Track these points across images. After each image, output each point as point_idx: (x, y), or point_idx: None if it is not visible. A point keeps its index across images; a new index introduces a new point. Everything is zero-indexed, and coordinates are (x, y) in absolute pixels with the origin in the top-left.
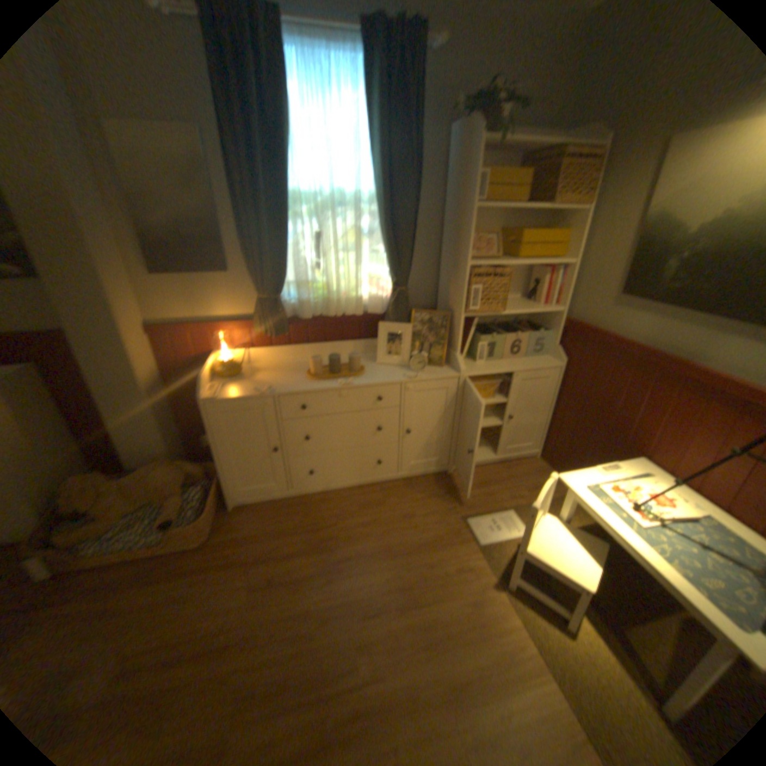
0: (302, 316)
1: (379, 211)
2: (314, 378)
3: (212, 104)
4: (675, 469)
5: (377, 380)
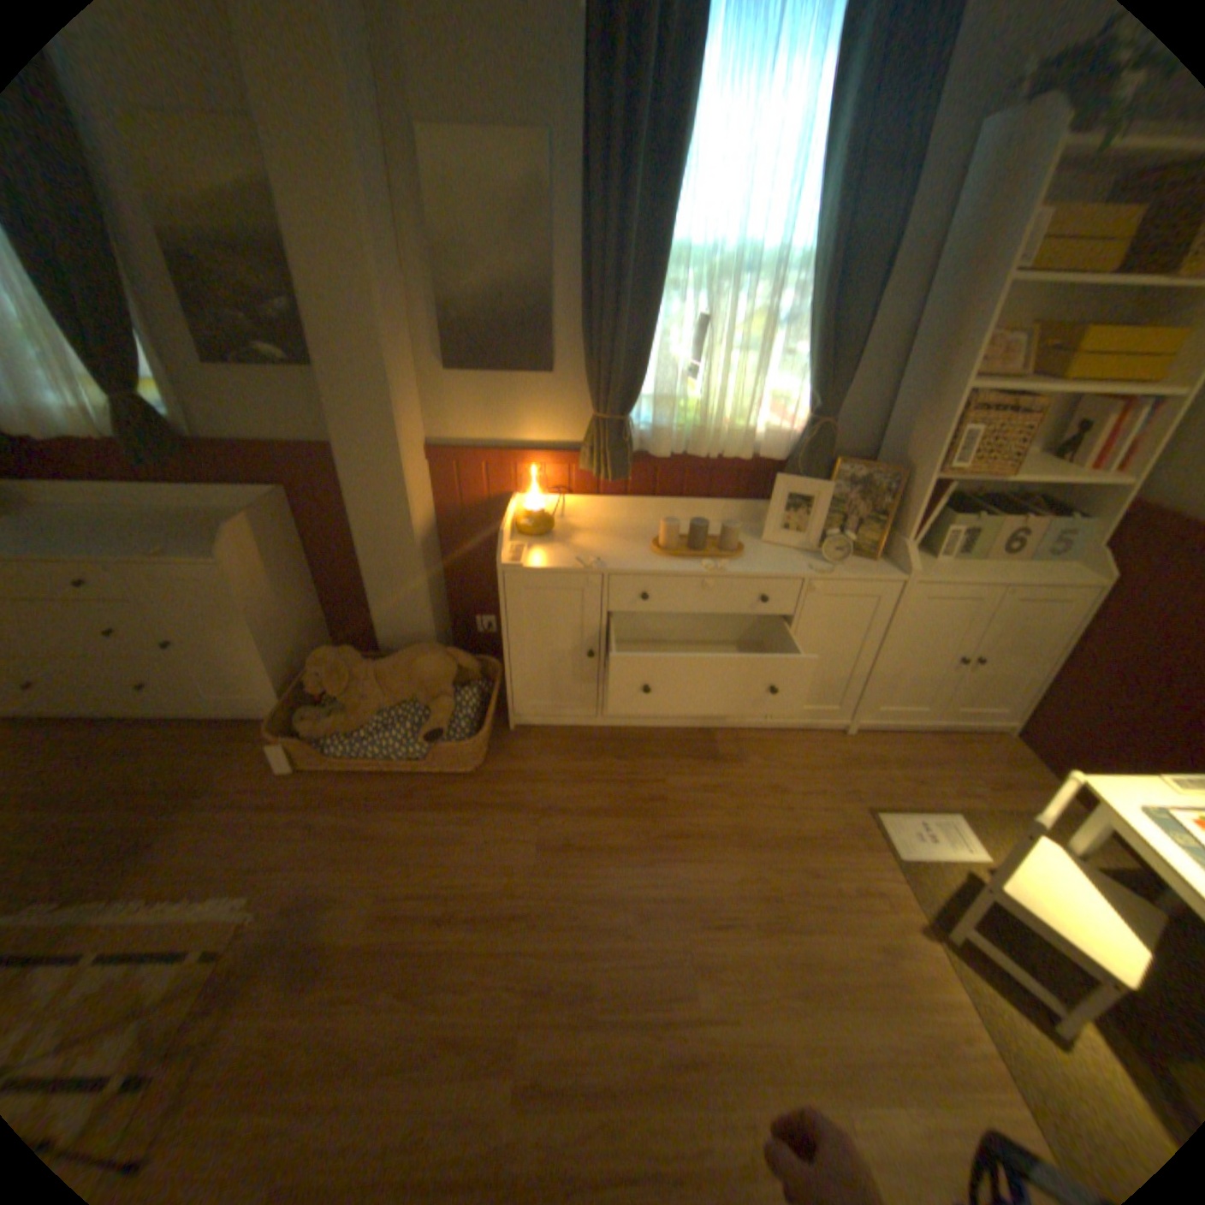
0: (656, 452)
1: (818, 282)
2: (667, 553)
3: (584, 93)
4: None
5: (765, 568)
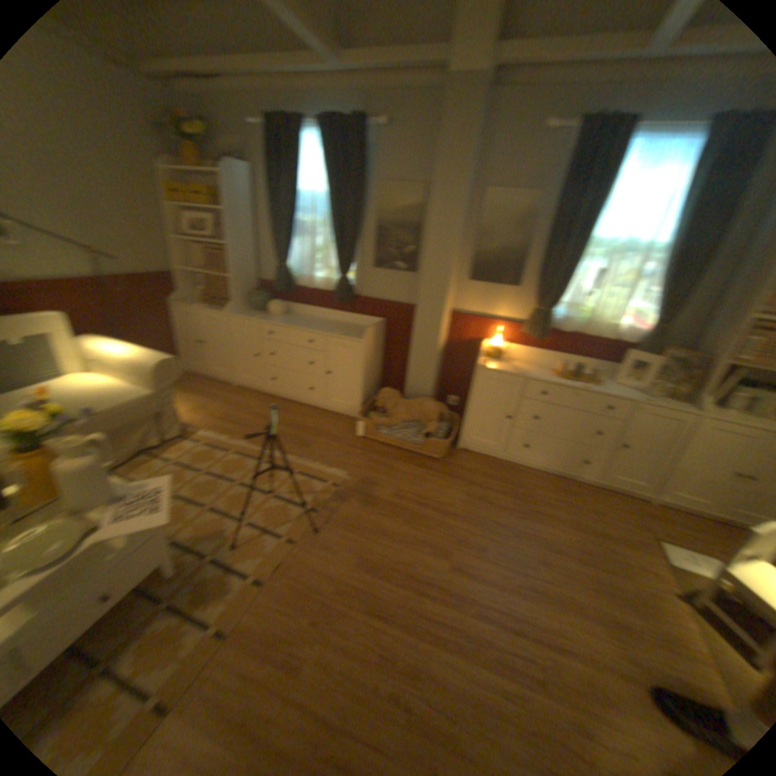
0: (564, 328)
1: (668, 259)
2: (560, 375)
3: (564, 179)
4: None
5: (614, 392)
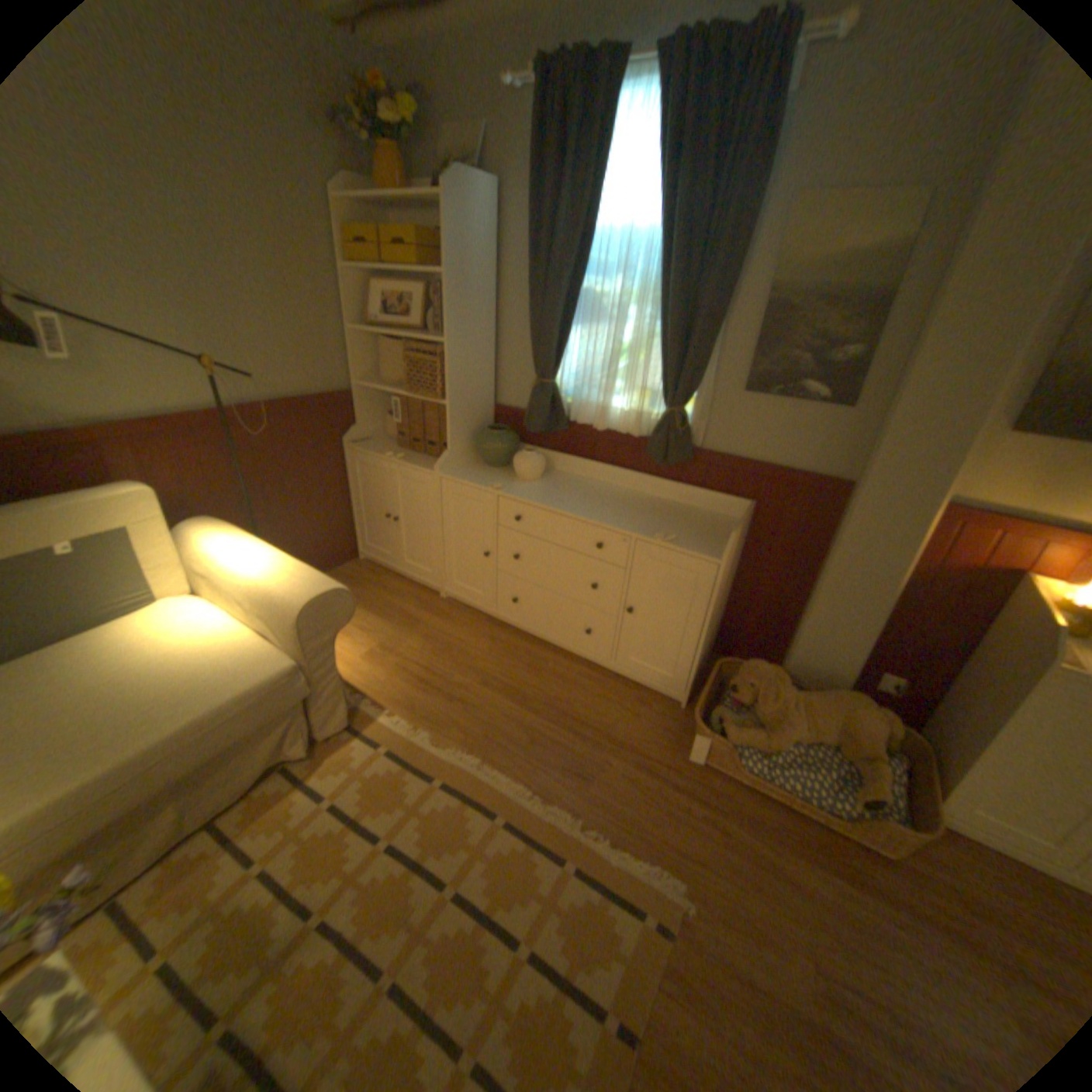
0: None
1: None
2: None
3: None
4: None
5: None
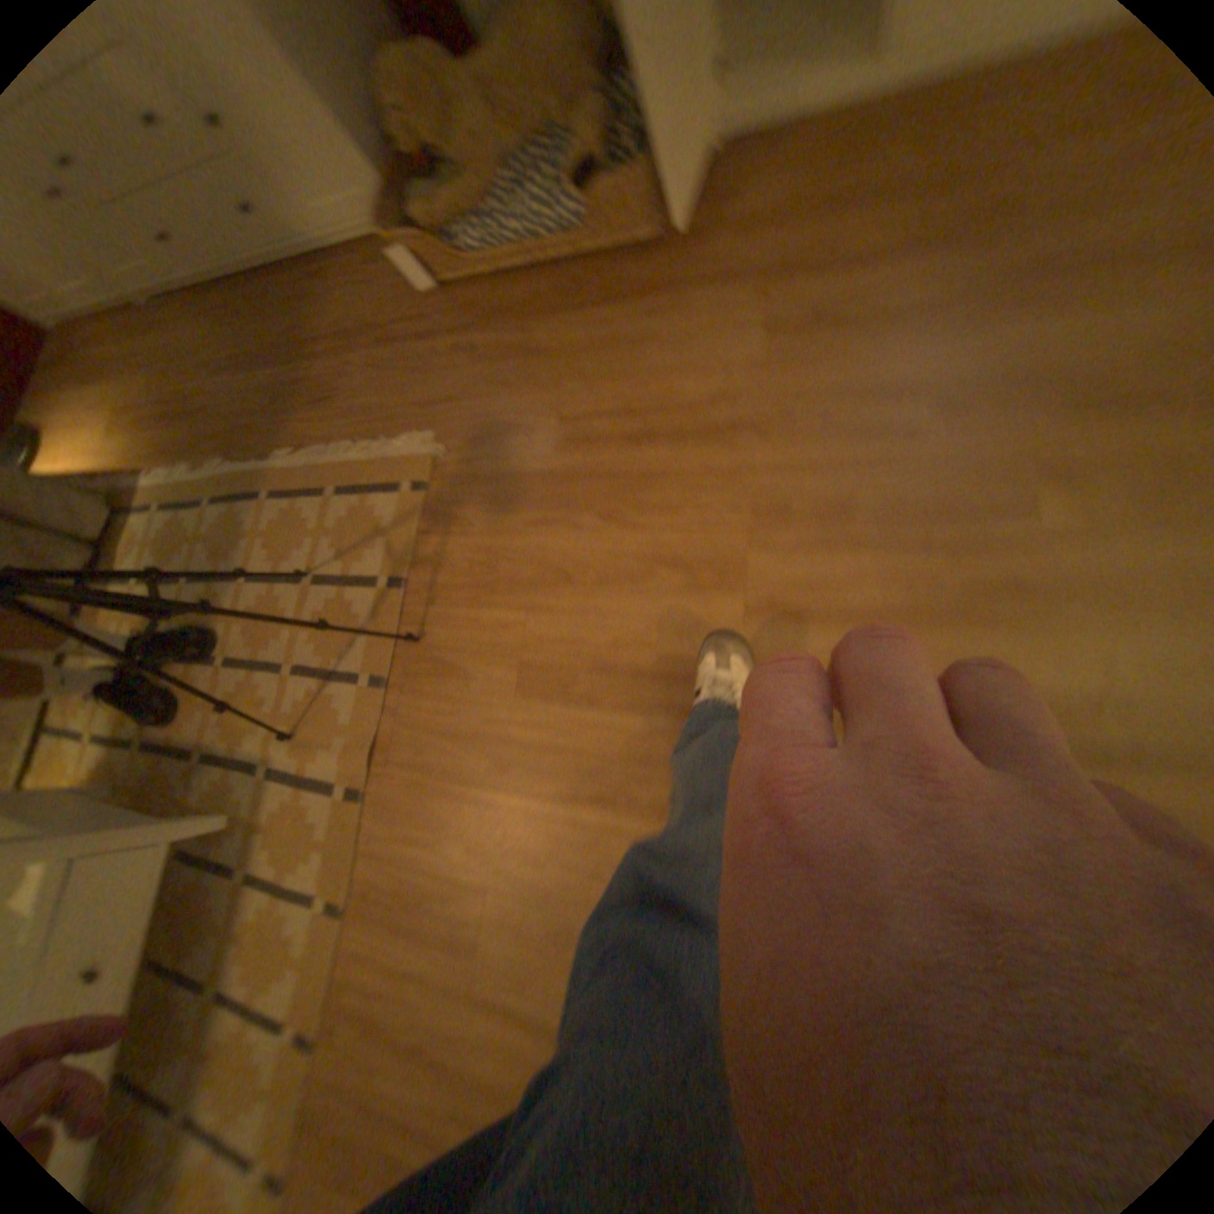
0: None
1: None
2: None
3: None
4: None
5: None
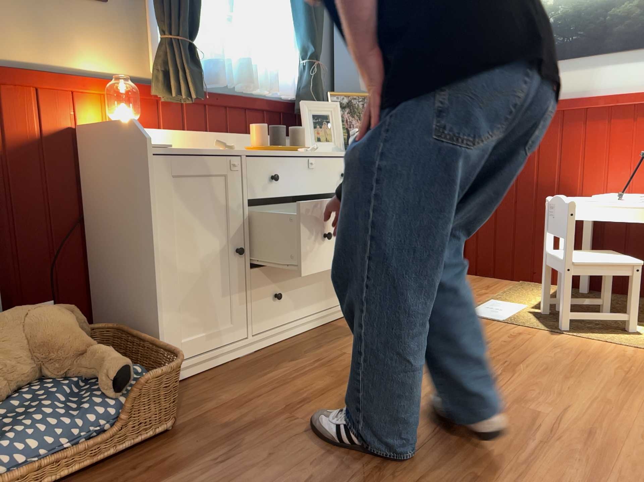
0: (216, 81)
1: None
2: (270, 146)
3: None
4: (603, 190)
5: (336, 152)
